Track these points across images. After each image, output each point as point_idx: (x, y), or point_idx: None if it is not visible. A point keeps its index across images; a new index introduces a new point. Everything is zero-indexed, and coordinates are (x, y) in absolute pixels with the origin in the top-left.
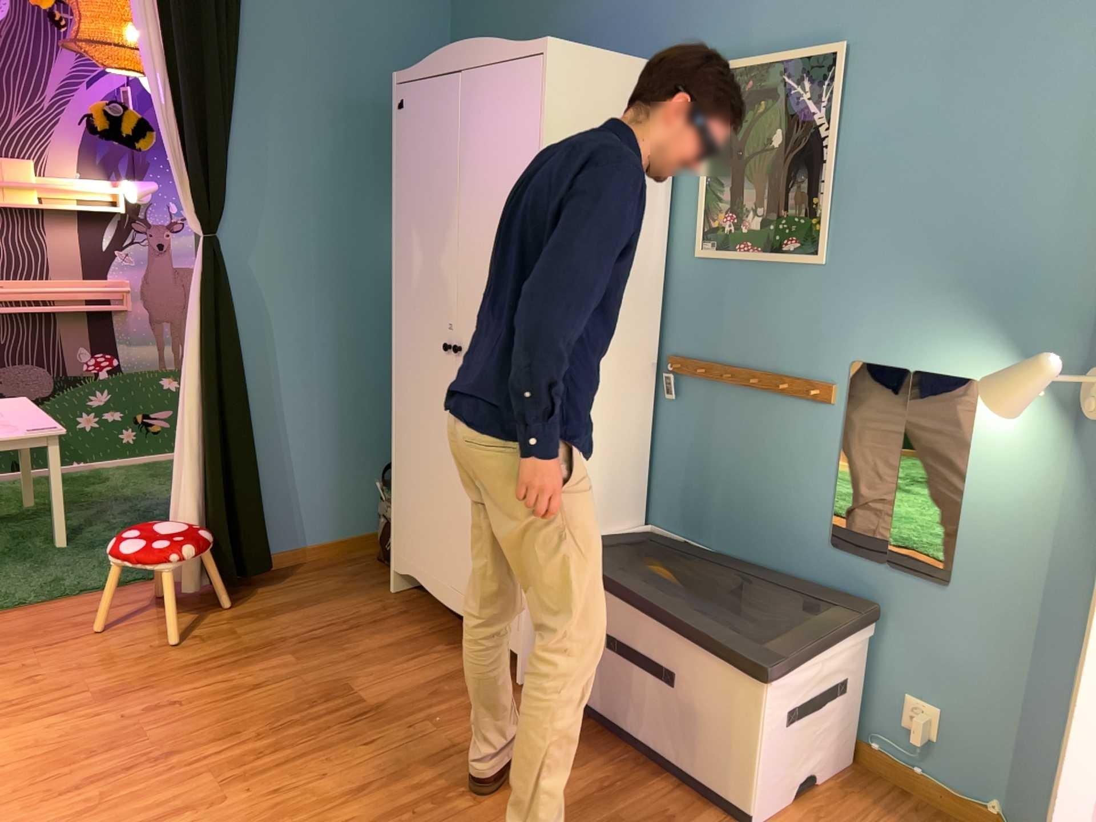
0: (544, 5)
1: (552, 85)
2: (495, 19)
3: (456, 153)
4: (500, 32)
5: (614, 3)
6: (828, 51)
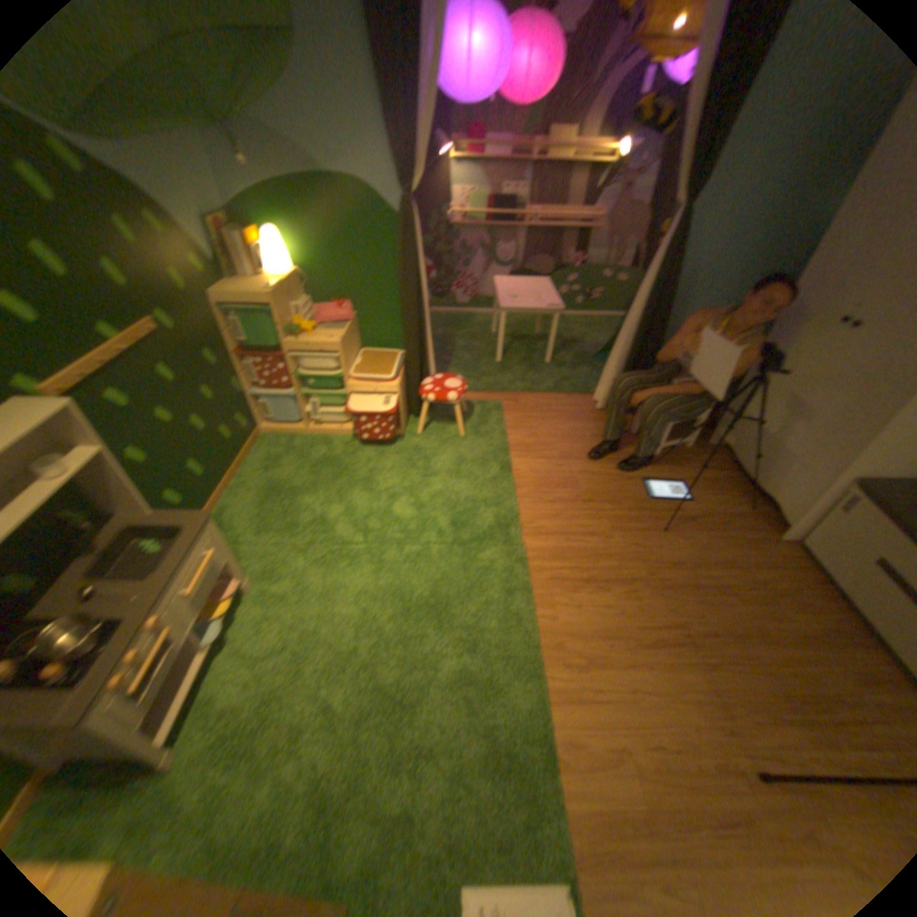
0: None
1: None
2: None
3: None
4: None
5: None
6: None
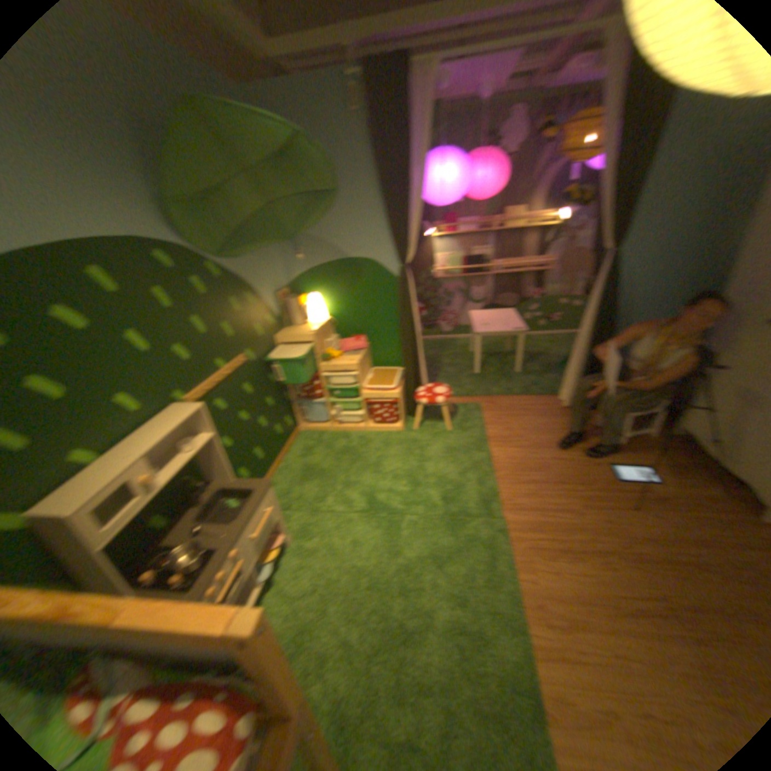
0: None
1: None
2: None
3: None
4: None
5: None
6: None
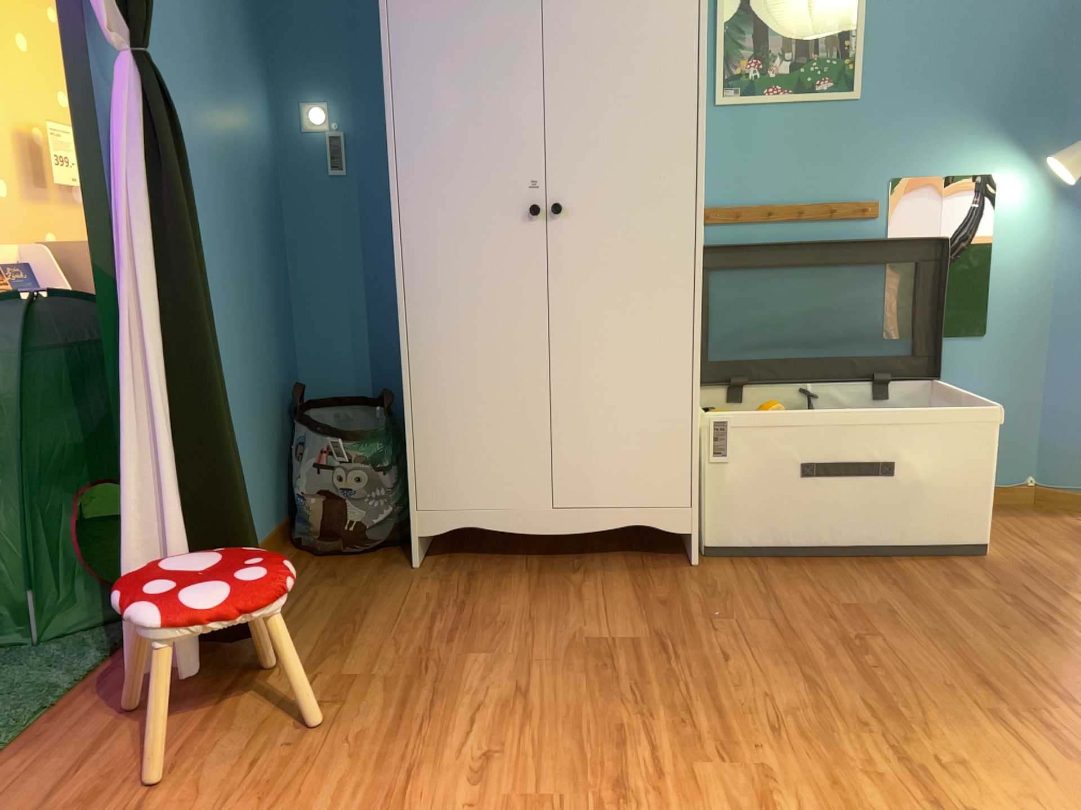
0: None
1: None
2: None
3: None
4: None
5: None
6: None
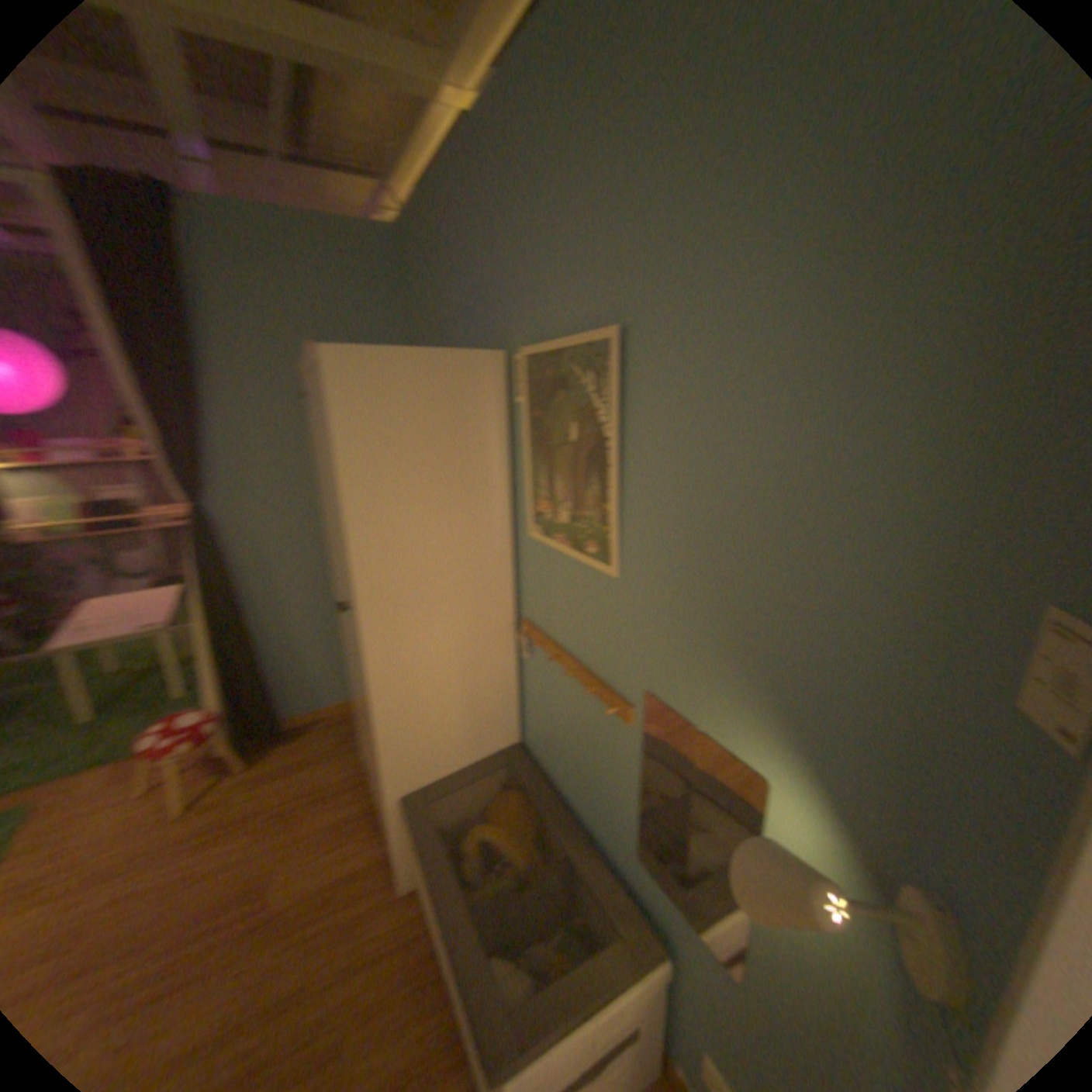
0: (433, 290)
1: (330, 393)
2: (414, 303)
3: (316, 444)
4: (417, 315)
5: (466, 284)
6: (602, 333)
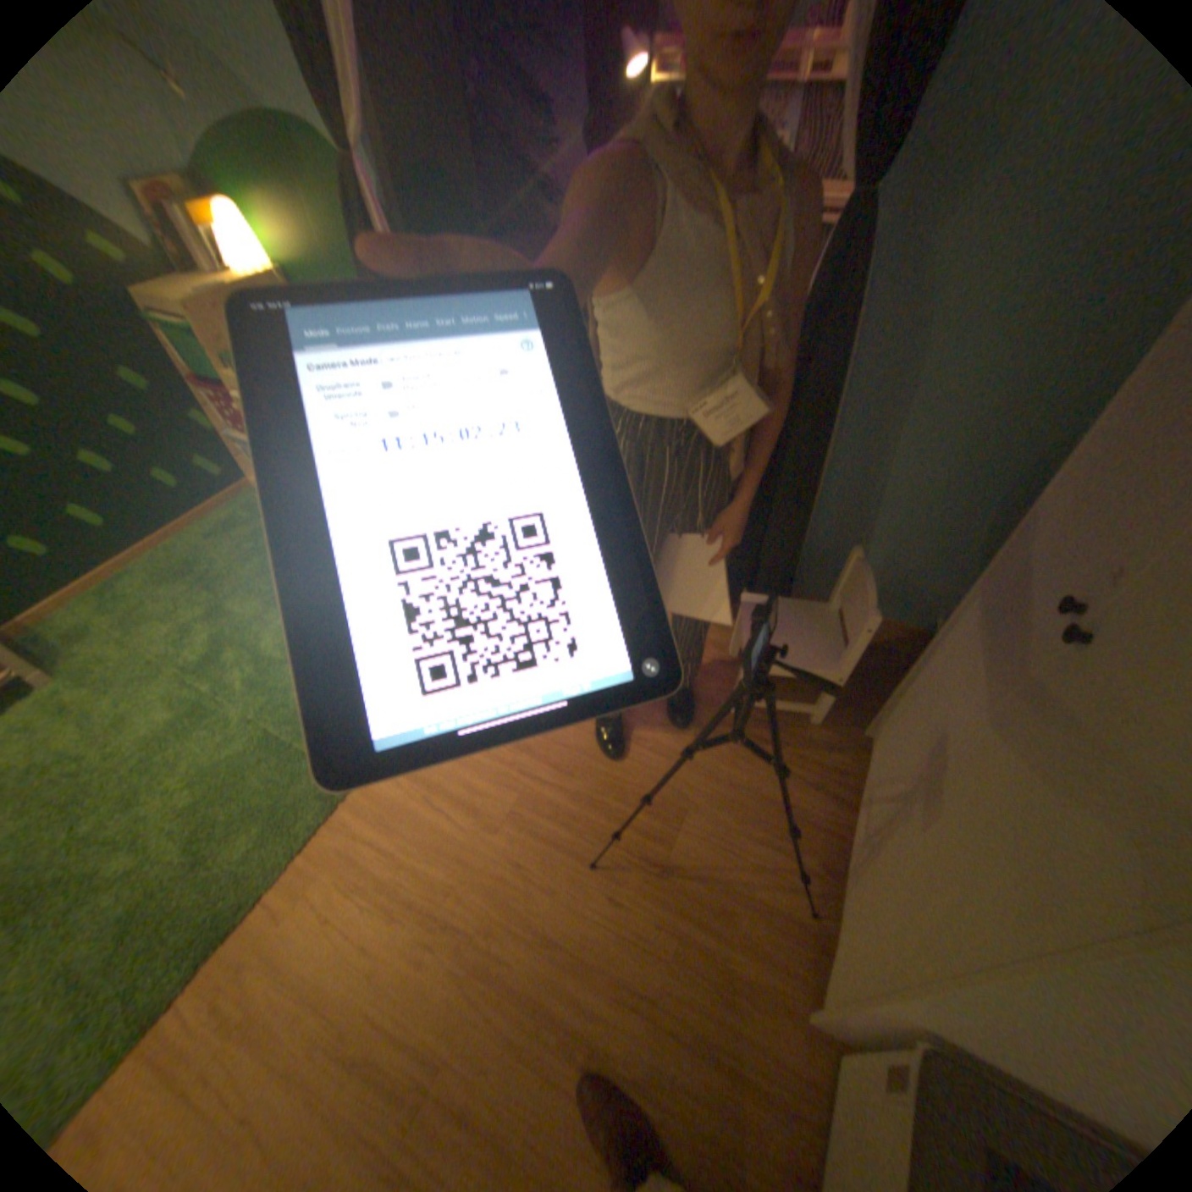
0: None
1: None
2: None
3: None
4: None
5: None
6: None
